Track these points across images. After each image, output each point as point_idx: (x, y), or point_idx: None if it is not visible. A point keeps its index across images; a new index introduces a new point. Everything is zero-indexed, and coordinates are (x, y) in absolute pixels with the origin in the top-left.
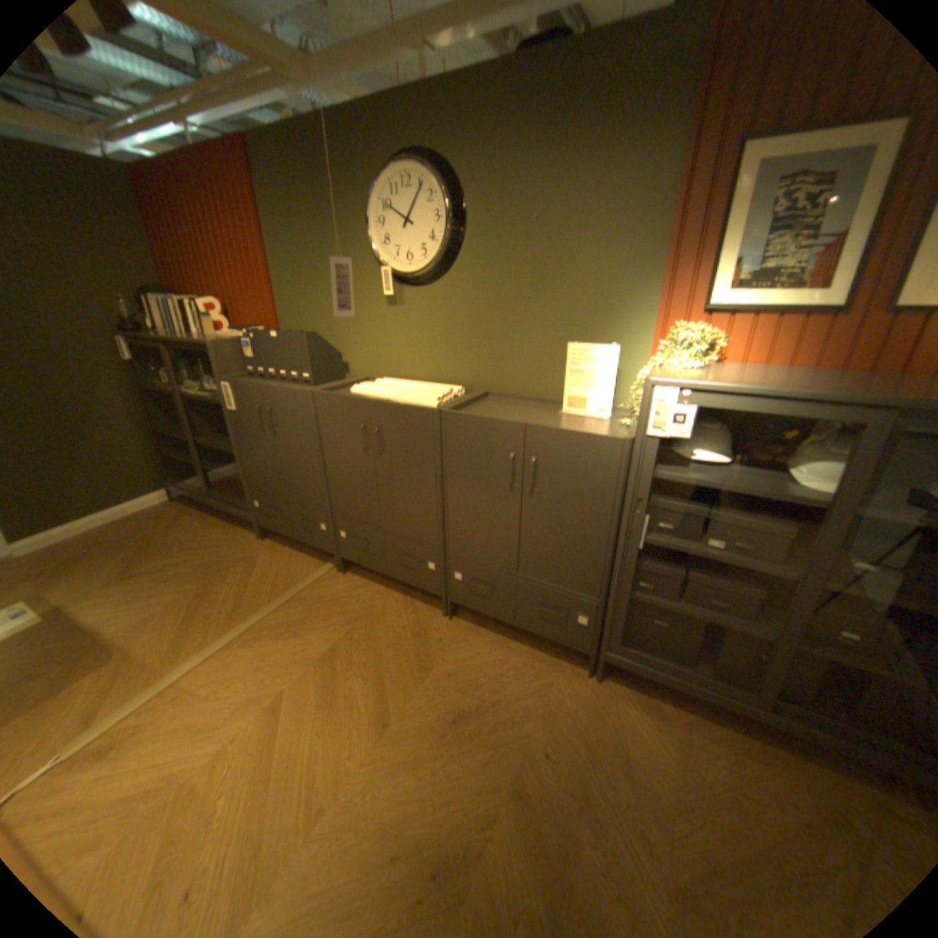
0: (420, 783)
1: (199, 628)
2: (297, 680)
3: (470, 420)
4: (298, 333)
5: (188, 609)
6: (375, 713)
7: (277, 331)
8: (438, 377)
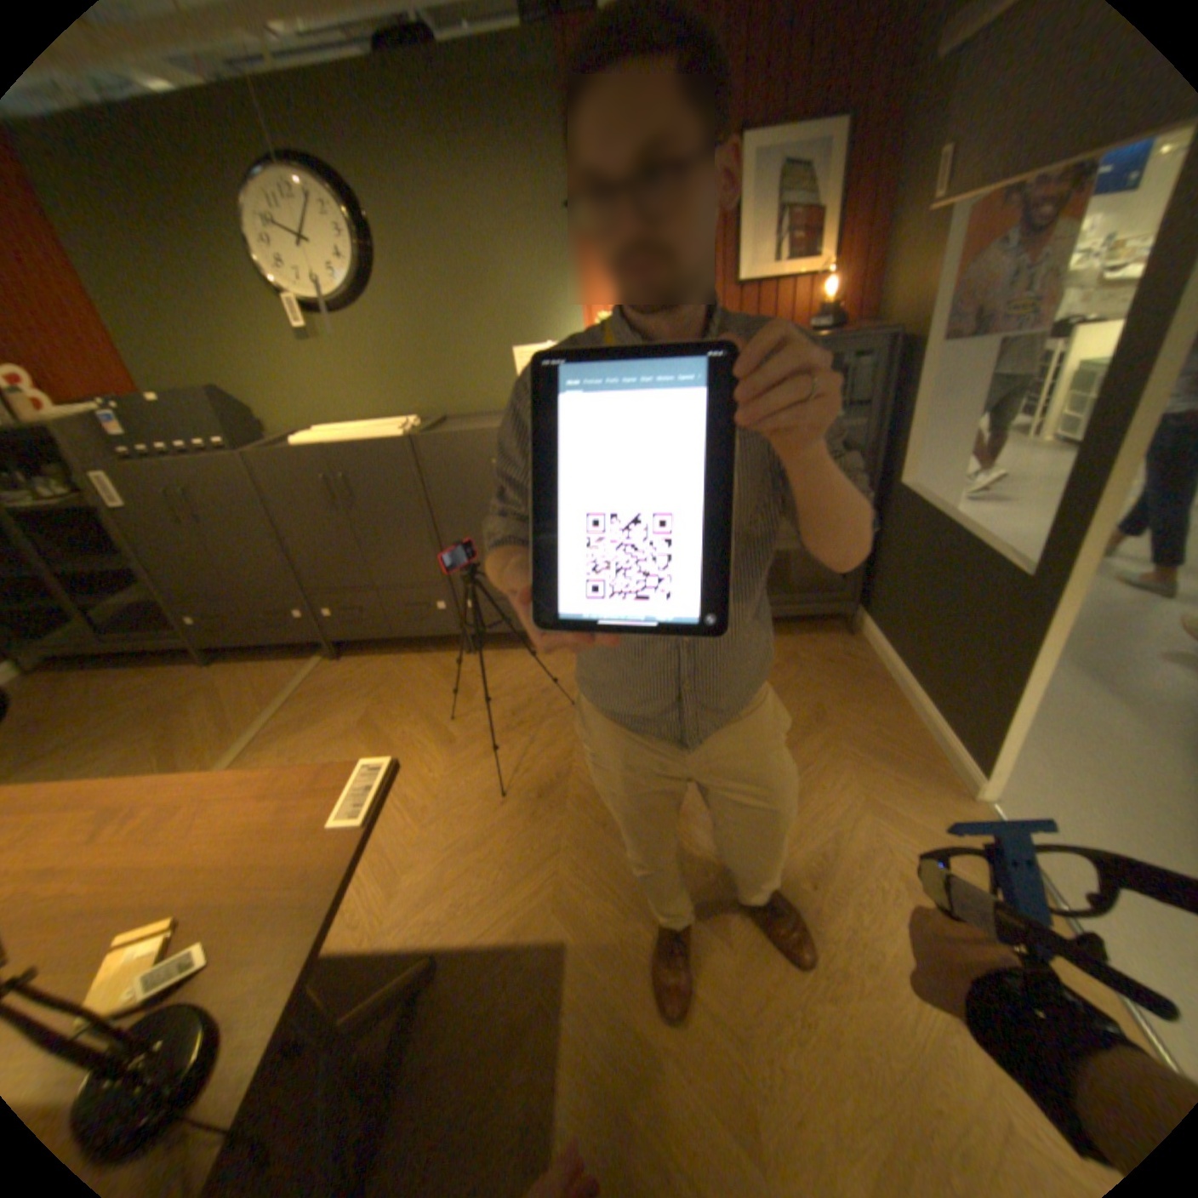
0: (505, 758)
1: (193, 758)
2: (345, 749)
3: (446, 438)
4: (196, 390)
5: (162, 752)
6: (440, 737)
7: (160, 393)
8: (386, 414)
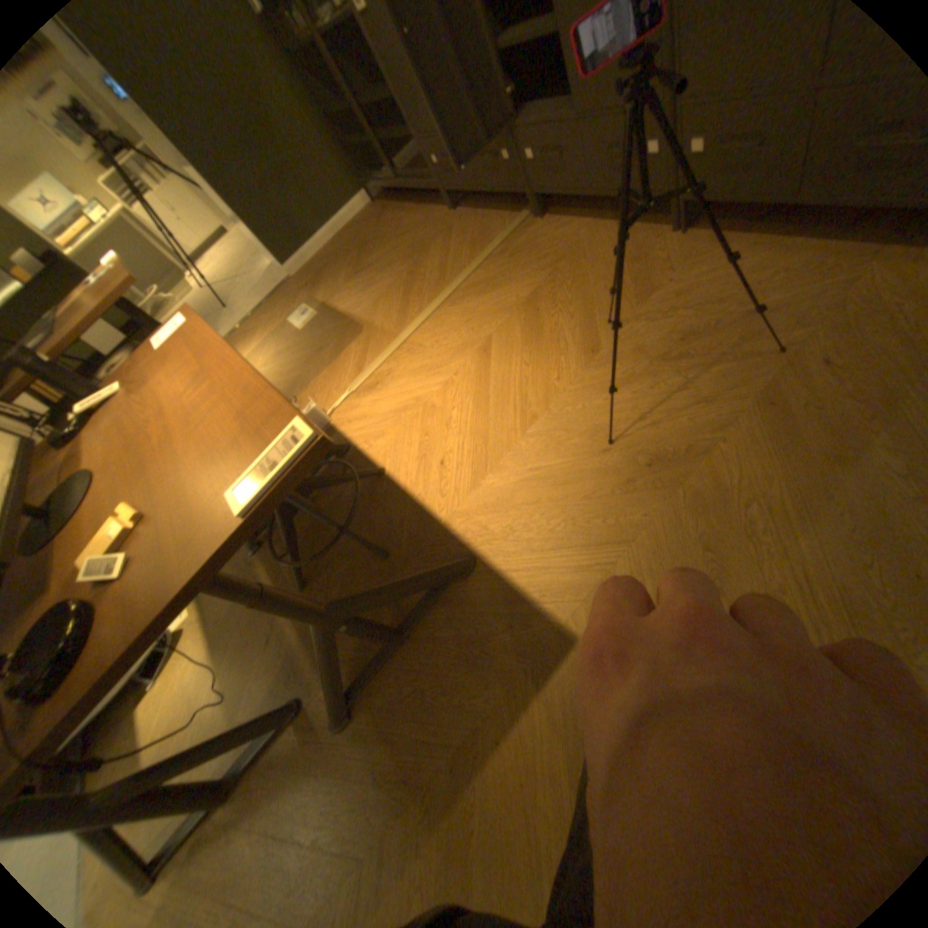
0: (638, 394)
1: (417, 296)
2: (504, 323)
3: None
4: None
5: (406, 285)
6: (585, 340)
7: None
8: None
